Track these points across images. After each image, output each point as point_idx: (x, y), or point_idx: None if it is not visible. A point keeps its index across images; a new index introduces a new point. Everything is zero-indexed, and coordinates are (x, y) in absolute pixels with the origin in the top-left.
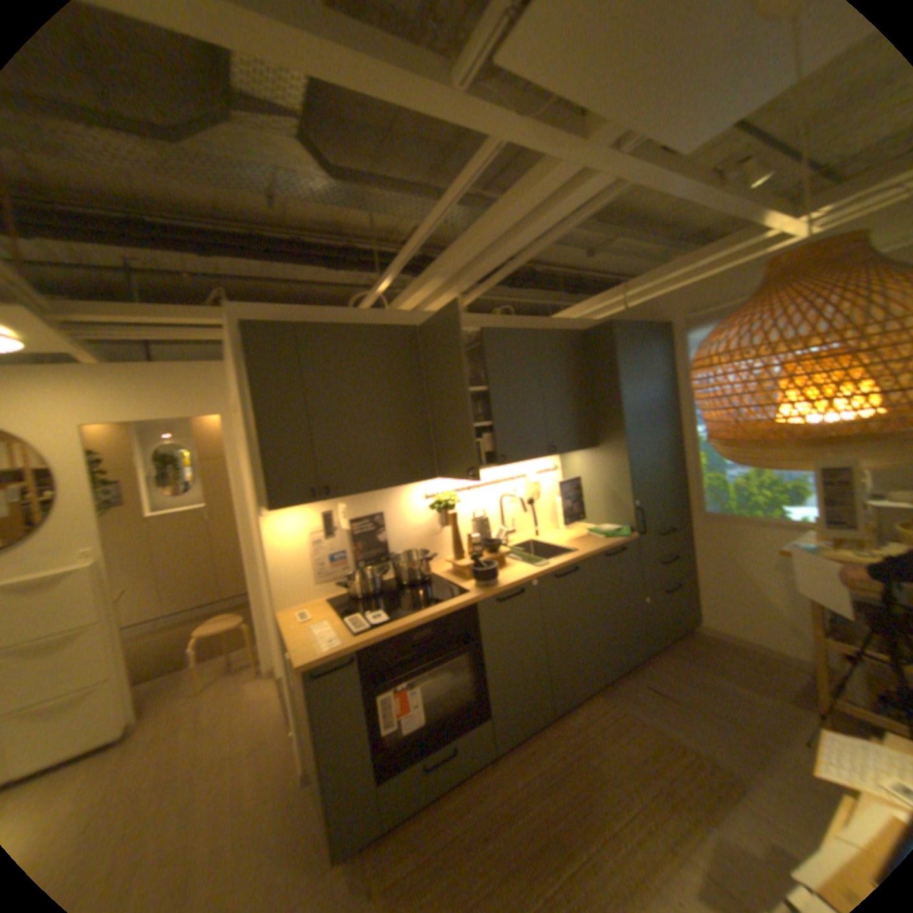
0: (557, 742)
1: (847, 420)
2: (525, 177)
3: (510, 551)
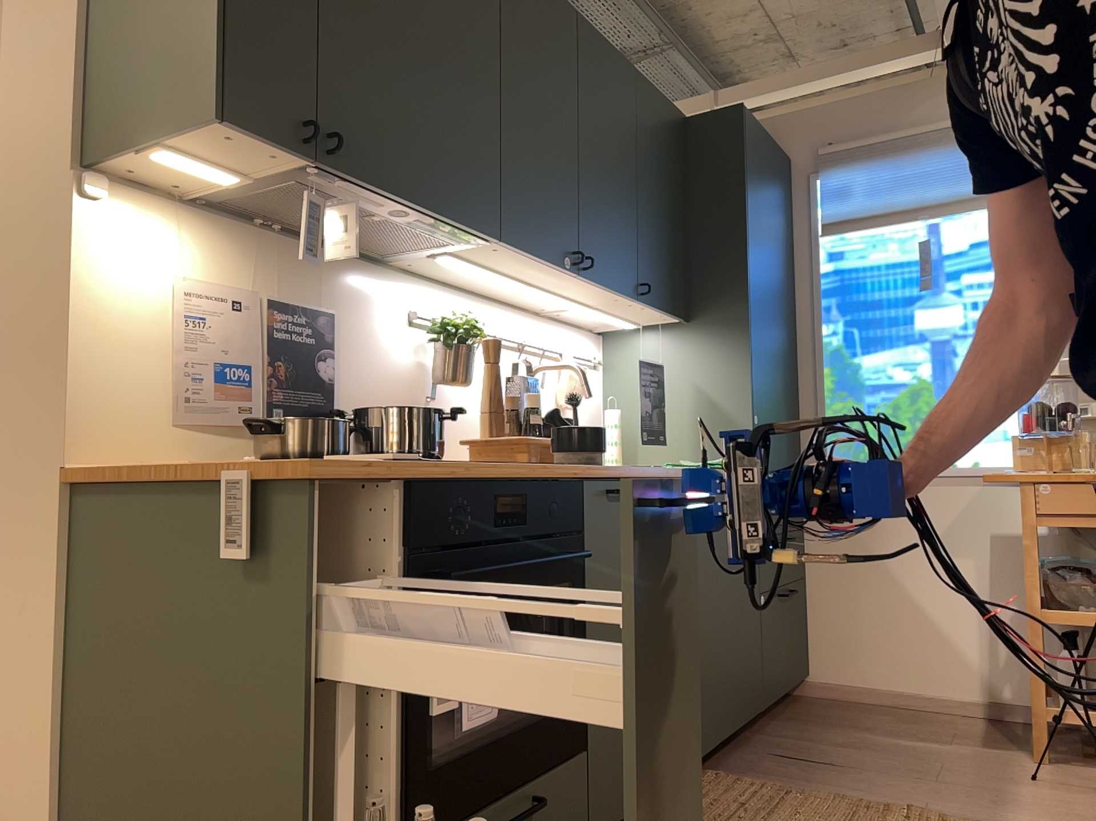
0: None
1: None
2: None
3: None
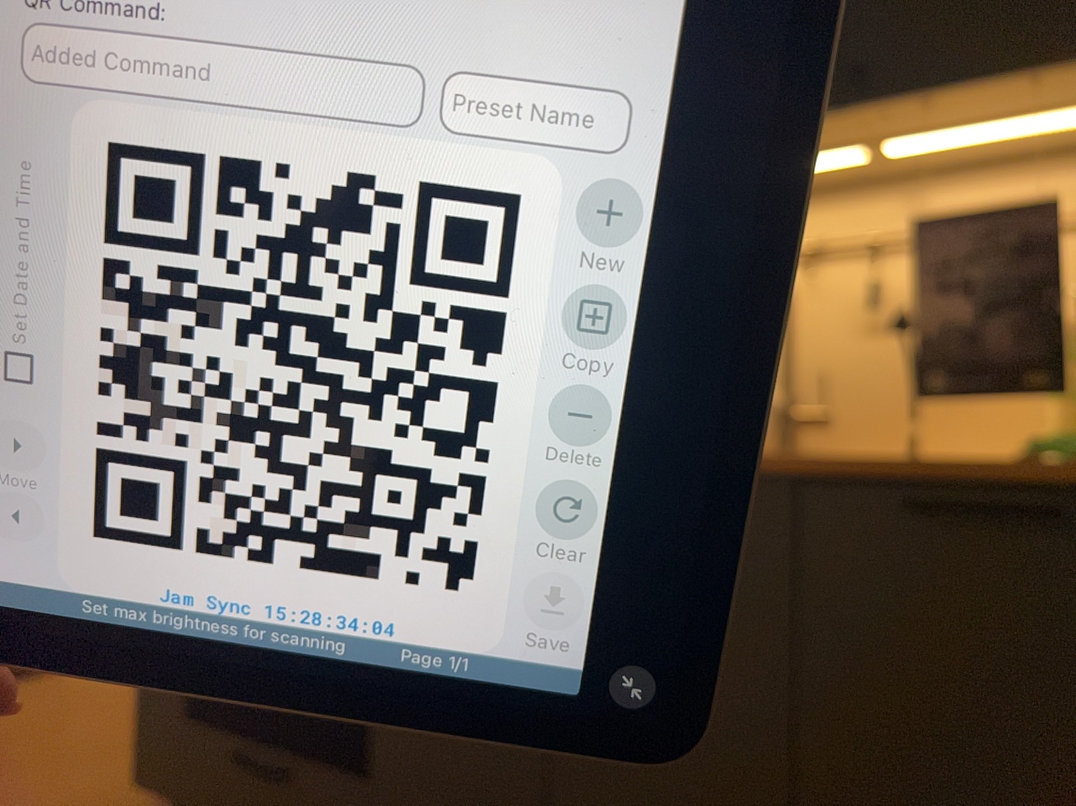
0: None
1: None
2: None
3: None
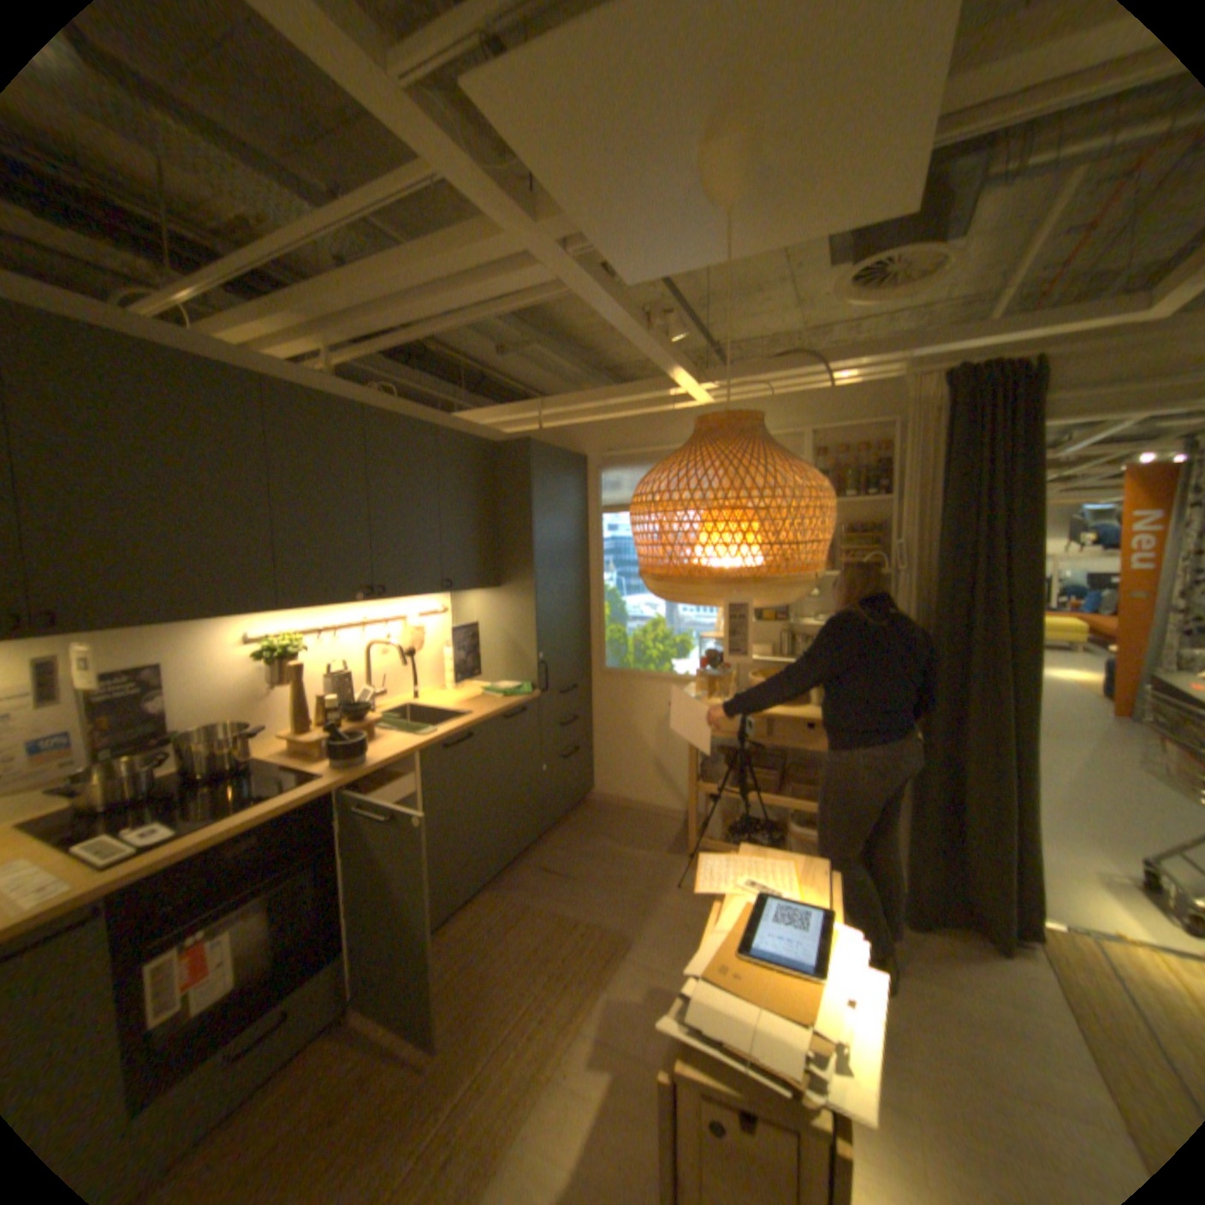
0: (432, 961)
1: (746, 566)
2: (455, 232)
3: (380, 720)
